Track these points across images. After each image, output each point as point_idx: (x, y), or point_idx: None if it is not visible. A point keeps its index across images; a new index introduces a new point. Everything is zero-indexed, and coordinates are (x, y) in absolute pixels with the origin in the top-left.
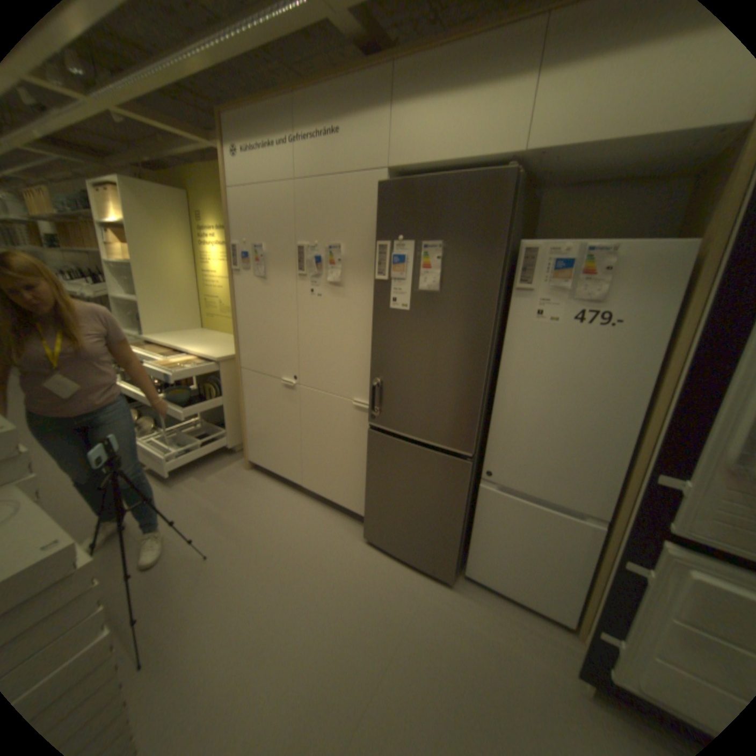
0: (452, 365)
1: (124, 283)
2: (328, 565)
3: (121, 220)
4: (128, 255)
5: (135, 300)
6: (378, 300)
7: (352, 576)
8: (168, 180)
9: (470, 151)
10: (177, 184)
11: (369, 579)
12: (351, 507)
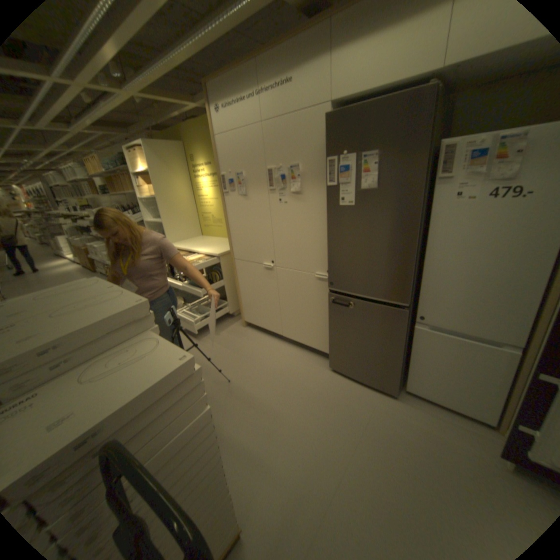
0: (390, 241)
1: (151, 211)
2: (307, 385)
3: (146, 169)
4: (152, 192)
5: (160, 222)
6: (330, 200)
7: (324, 392)
8: (169, 136)
9: (396, 77)
10: (176, 138)
11: (337, 393)
12: (318, 348)
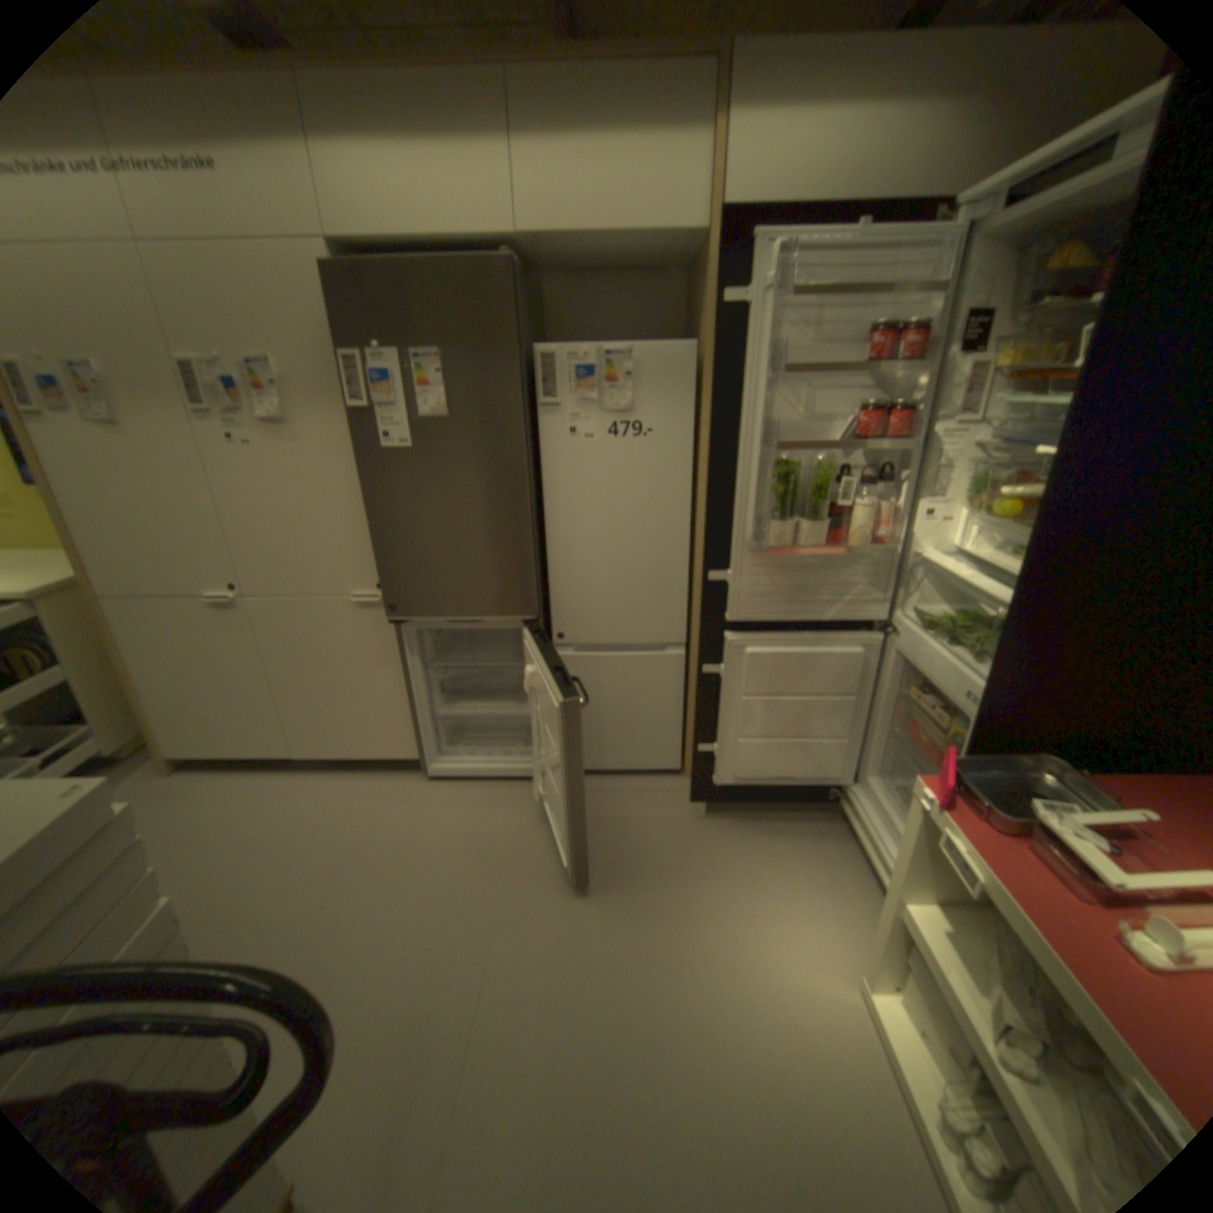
0: (488, 511)
1: None
2: (379, 835)
3: None
4: None
5: None
6: (361, 438)
7: (419, 832)
8: None
9: (445, 227)
10: None
11: (445, 825)
12: (386, 755)
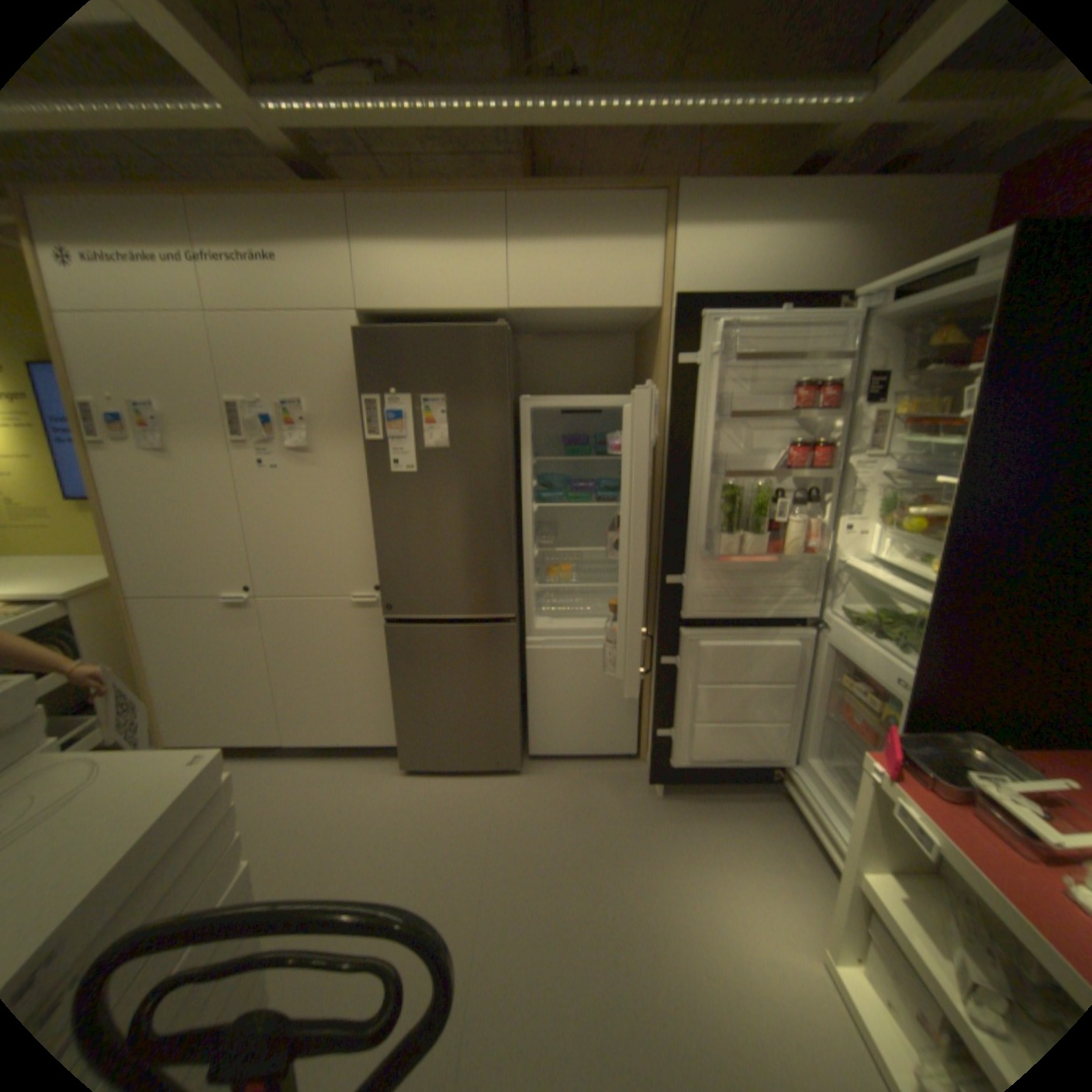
0: (477, 524)
1: None
2: (365, 818)
3: None
4: None
5: None
6: (374, 464)
7: (402, 815)
8: None
9: (453, 304)
10: None
11: (425, 808)
12: (369, 742)
